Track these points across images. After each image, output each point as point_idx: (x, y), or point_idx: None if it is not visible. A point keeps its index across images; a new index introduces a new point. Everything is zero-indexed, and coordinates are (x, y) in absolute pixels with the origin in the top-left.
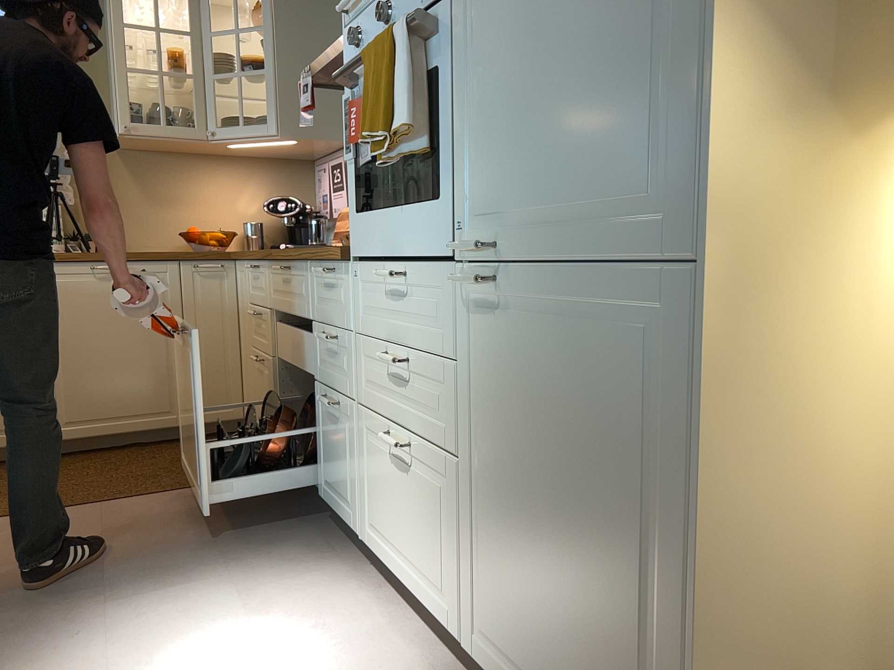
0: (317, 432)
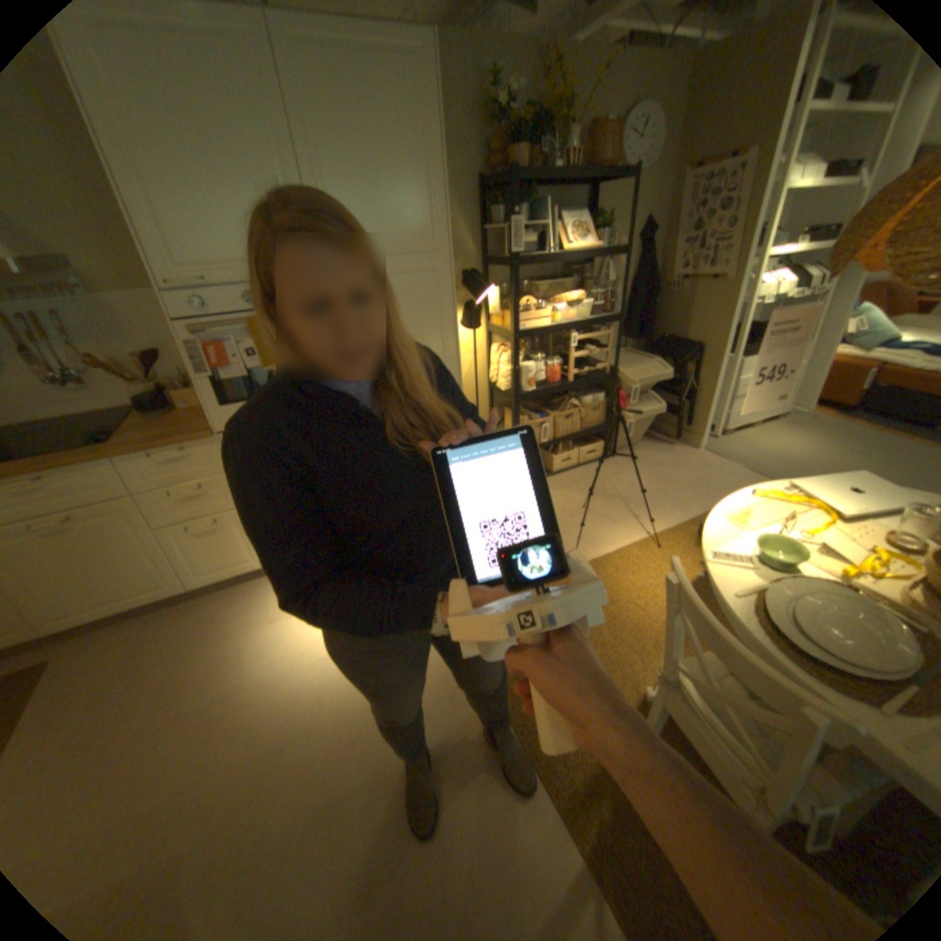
0: (166, 560)
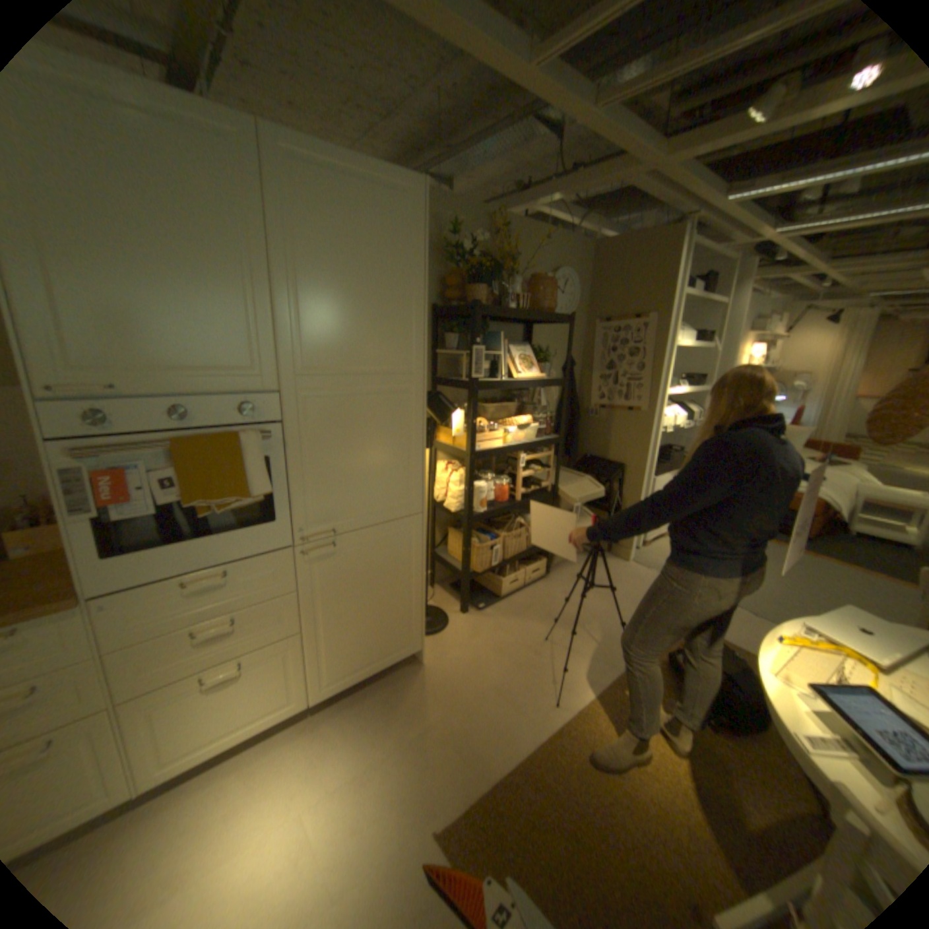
0: None
